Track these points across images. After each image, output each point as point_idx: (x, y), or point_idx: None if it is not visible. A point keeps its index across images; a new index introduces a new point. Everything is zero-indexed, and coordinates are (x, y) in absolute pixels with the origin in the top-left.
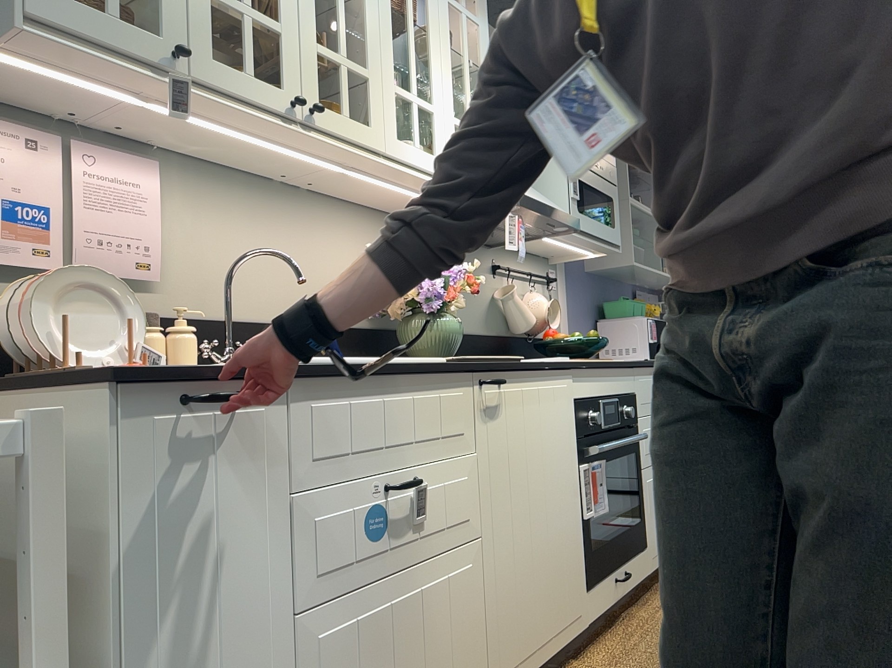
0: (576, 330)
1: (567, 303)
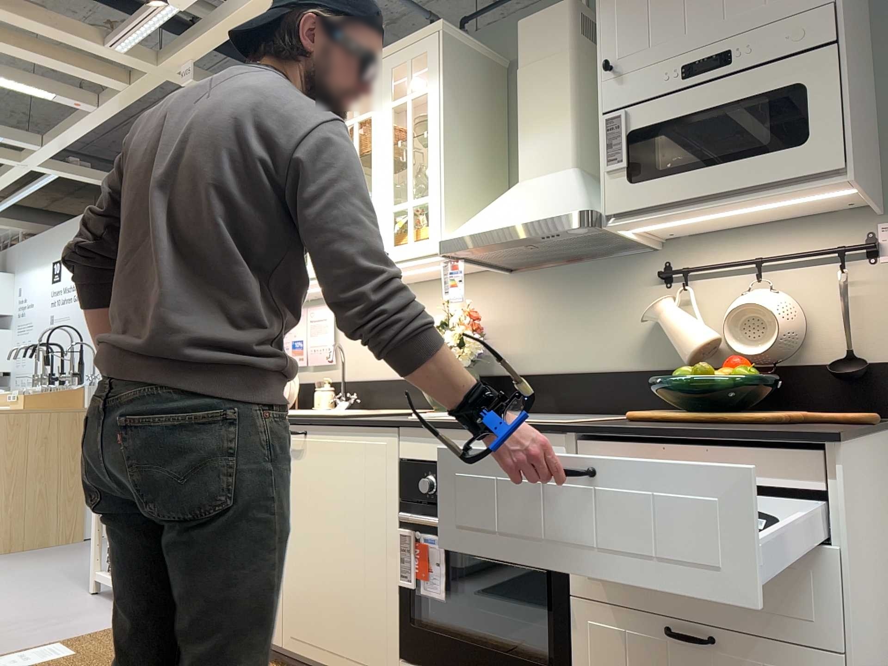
0: None
1: None
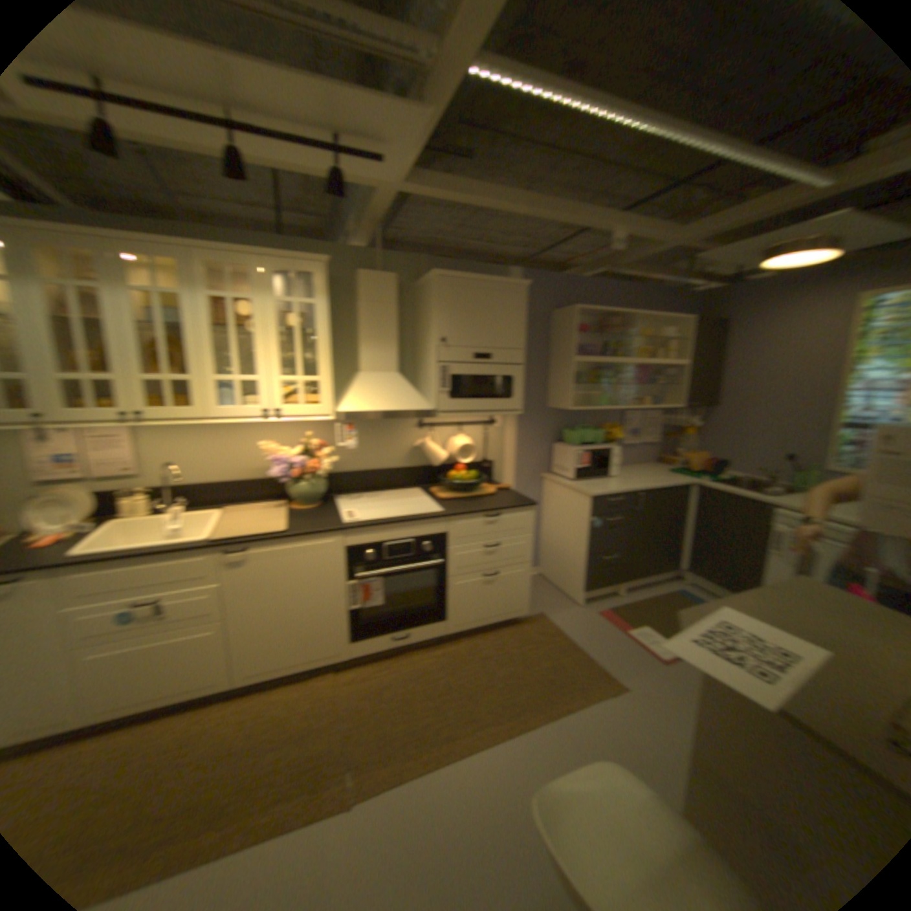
0: (525, 452)
1: (514, 434)
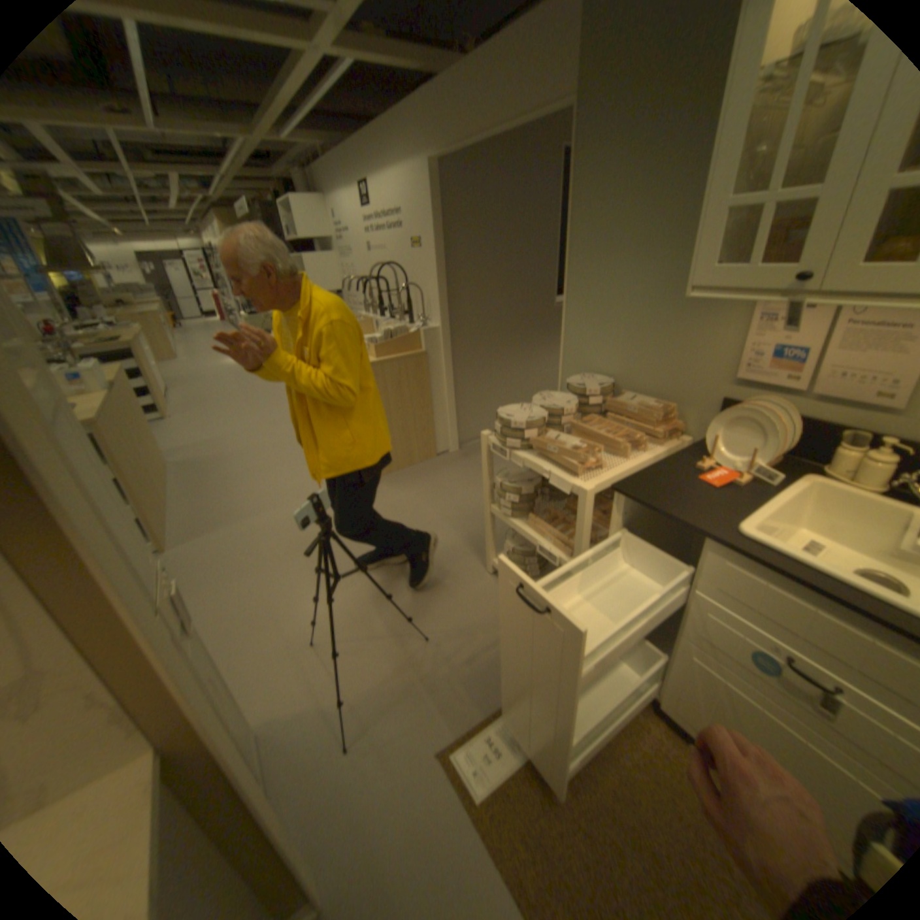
0: None
1: None
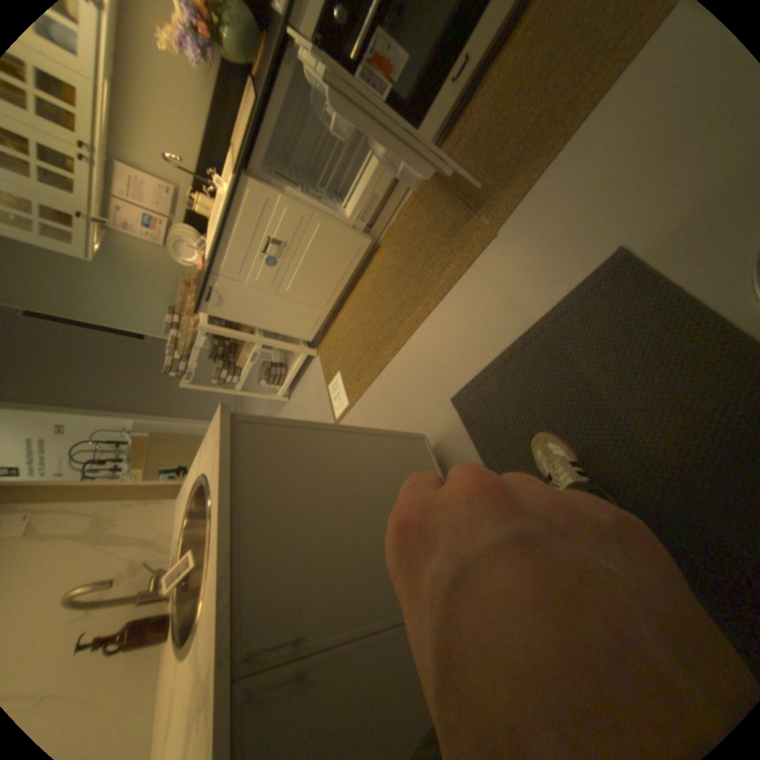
0: None
1: None
